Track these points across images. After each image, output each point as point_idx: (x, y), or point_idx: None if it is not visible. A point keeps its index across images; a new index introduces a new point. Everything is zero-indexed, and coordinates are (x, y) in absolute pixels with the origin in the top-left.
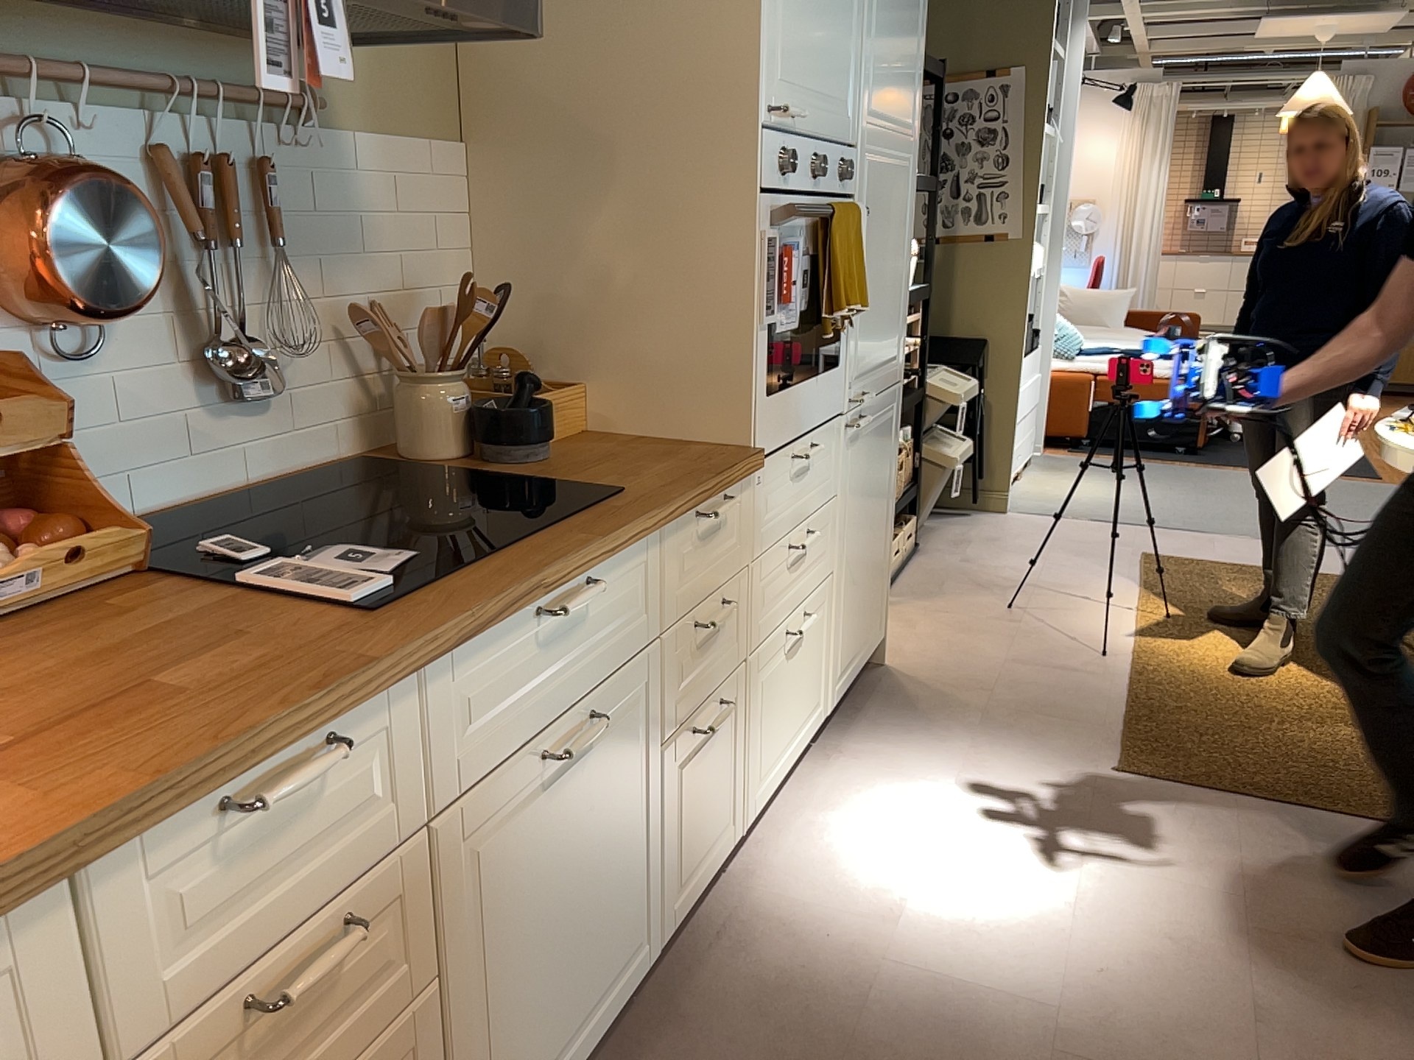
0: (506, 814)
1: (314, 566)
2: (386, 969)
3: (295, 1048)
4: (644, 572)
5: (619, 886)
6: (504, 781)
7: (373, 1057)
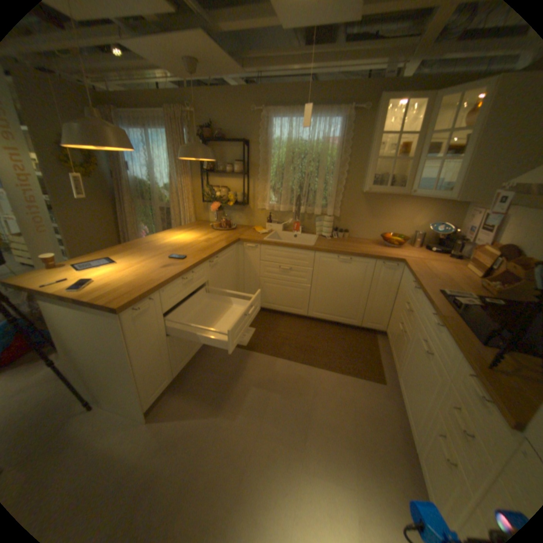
0: (421, 339)
1: (471, 299)
2: (411, 326)
3: (407, 316)
4: (455, 355)
5: (421, 407)
6: (423, 333)
7: (407, 333)
